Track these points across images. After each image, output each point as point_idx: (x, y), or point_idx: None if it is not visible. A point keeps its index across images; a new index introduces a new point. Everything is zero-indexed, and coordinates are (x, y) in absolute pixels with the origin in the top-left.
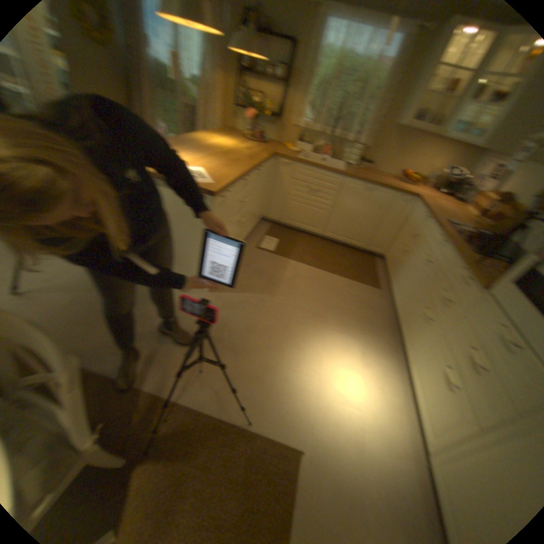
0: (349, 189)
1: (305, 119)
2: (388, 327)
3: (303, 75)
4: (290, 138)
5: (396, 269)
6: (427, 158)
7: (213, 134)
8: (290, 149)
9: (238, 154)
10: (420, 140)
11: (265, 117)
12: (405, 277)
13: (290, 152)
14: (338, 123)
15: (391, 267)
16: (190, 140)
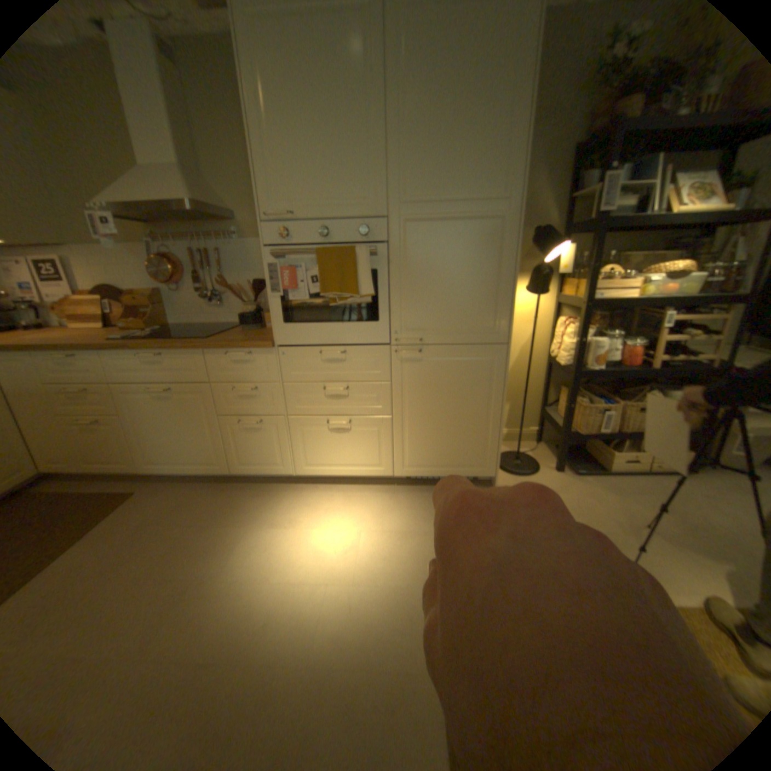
0: None
1: None
2: (222, 493)
3: None
4: None
5: (105, 456)
6: None
7: None
8: None
9: None
10: None
11: None
12: (145, 442)
13: None
14: None
15: (90, 464)
16: None
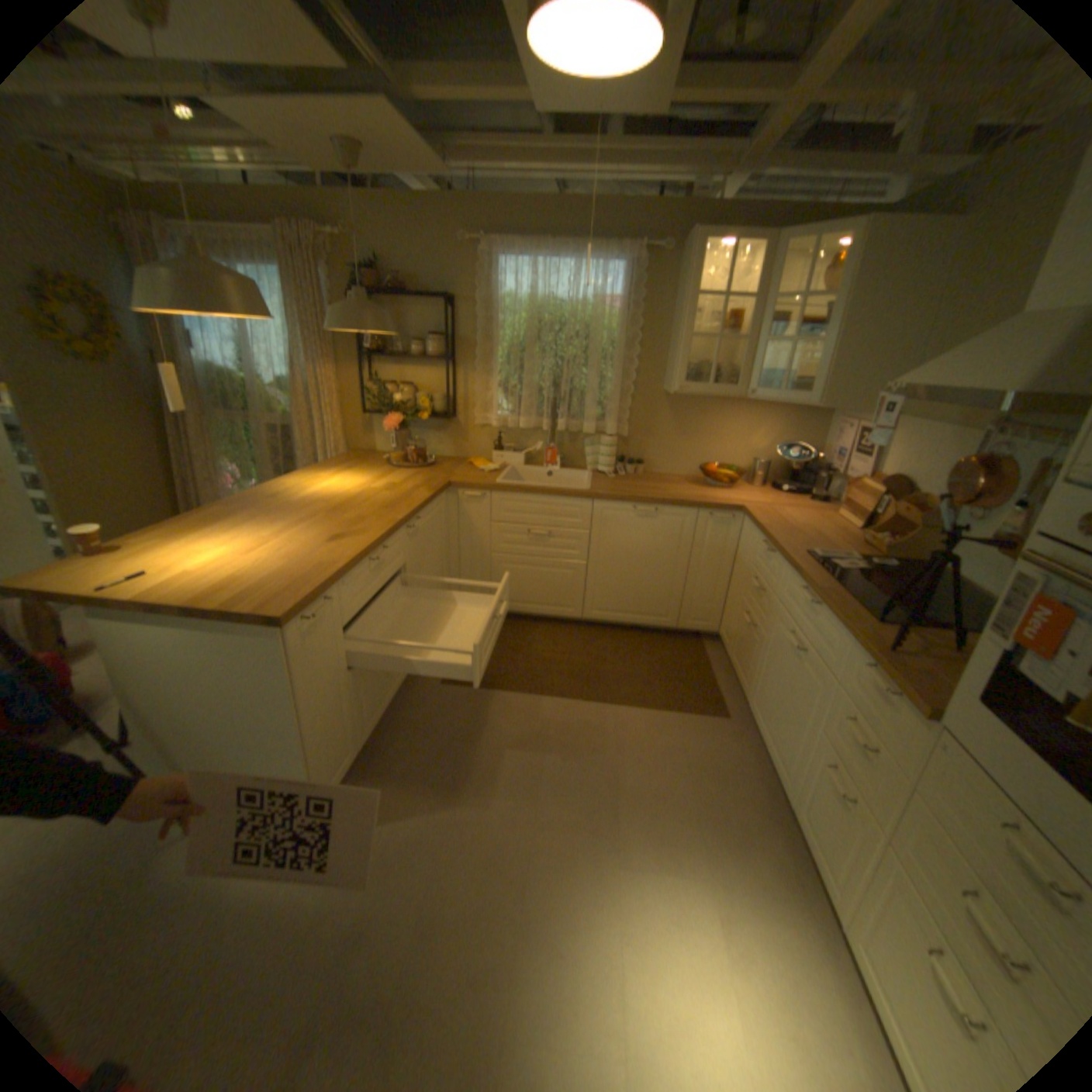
0: (604, 520)
1: (494, 412)
2: (767, 819)
3: (474, 344)
4: (475, 446)
5: (744, 664)
6: (733, 436)
7: (316, 470)
8: (477, 468)
9: (359, 504)
10: (710, 410)
11: (420, 421)
12: (765, 683)
13: (476, 474)
14: (557, 407)
15: (736, 660)
16: (258, 496)
